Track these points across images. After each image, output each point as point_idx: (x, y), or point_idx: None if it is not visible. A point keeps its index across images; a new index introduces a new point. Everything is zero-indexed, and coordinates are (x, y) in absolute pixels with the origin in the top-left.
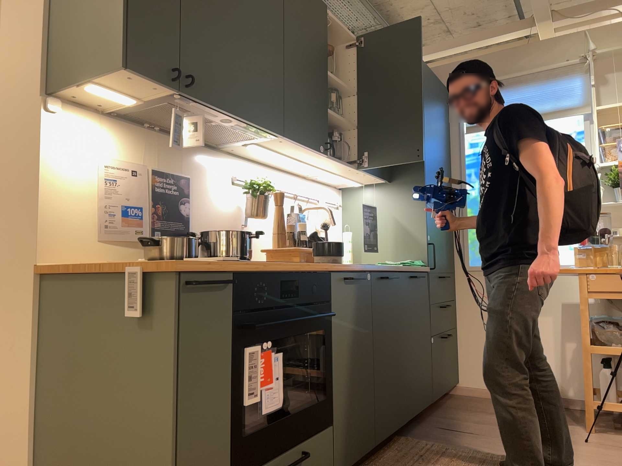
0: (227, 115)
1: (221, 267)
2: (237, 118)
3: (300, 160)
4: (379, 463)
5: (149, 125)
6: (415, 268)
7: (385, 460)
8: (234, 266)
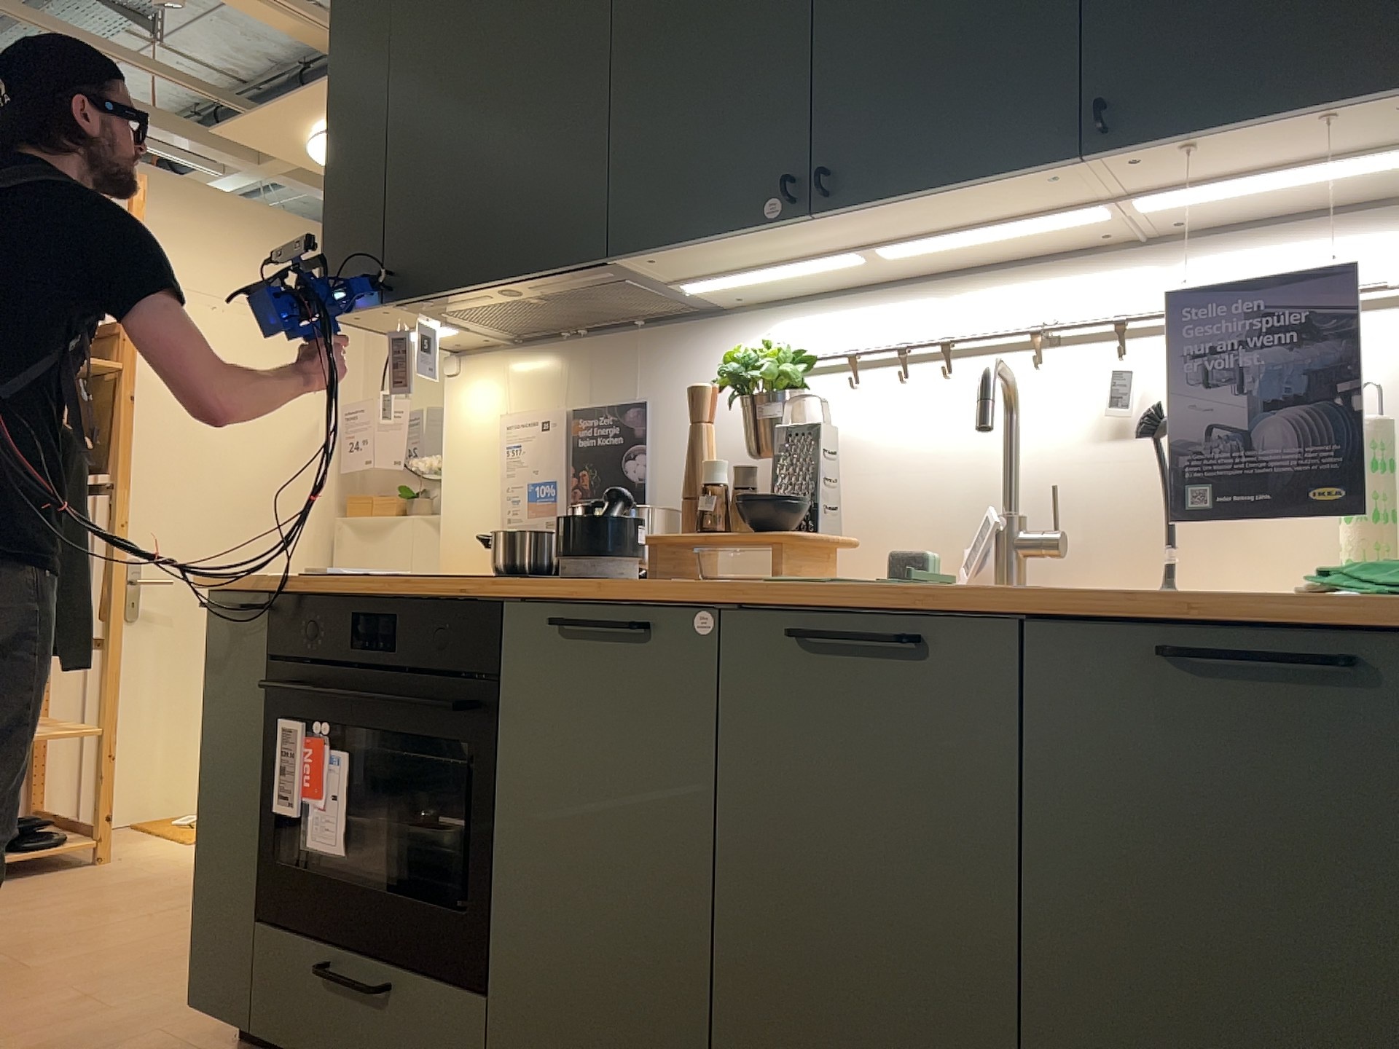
0: (481, 289)
1: (247, 585)
2: (498, 285)
3: (863, 248)
4: None
5: (564, 332)
6: (1281, 606)
7: None
8: (261, 582)
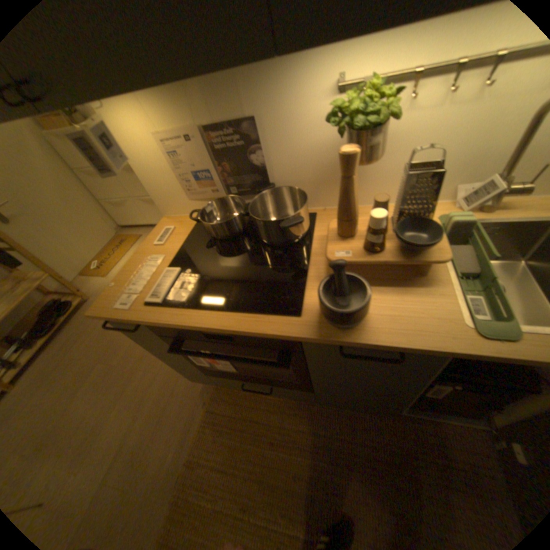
0: (127, 90)
1: (121, 321)
2: (144, 85)
3: None
4: (401, 423)
5: None
6: None
7: (412, 428)
8: (130, 322)
